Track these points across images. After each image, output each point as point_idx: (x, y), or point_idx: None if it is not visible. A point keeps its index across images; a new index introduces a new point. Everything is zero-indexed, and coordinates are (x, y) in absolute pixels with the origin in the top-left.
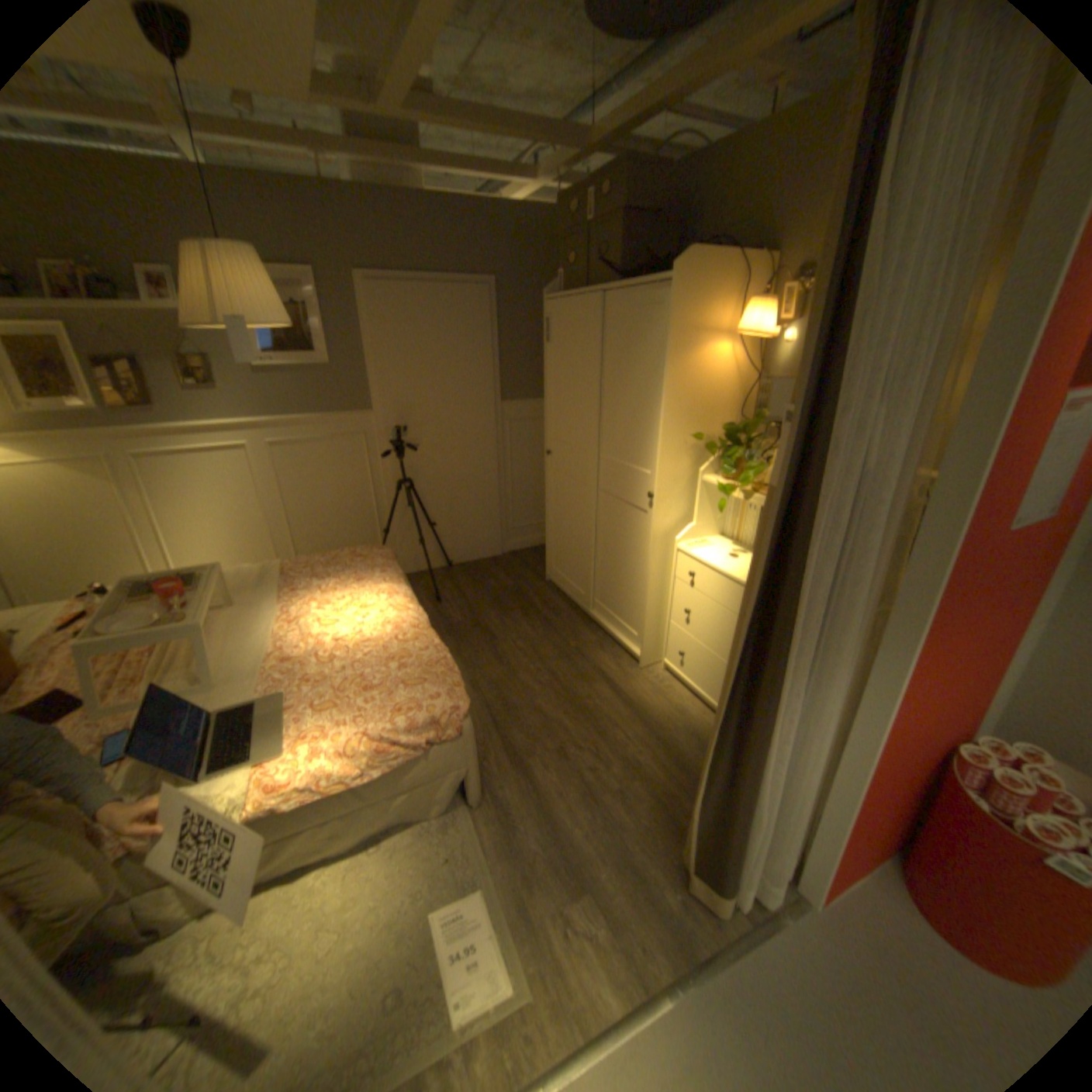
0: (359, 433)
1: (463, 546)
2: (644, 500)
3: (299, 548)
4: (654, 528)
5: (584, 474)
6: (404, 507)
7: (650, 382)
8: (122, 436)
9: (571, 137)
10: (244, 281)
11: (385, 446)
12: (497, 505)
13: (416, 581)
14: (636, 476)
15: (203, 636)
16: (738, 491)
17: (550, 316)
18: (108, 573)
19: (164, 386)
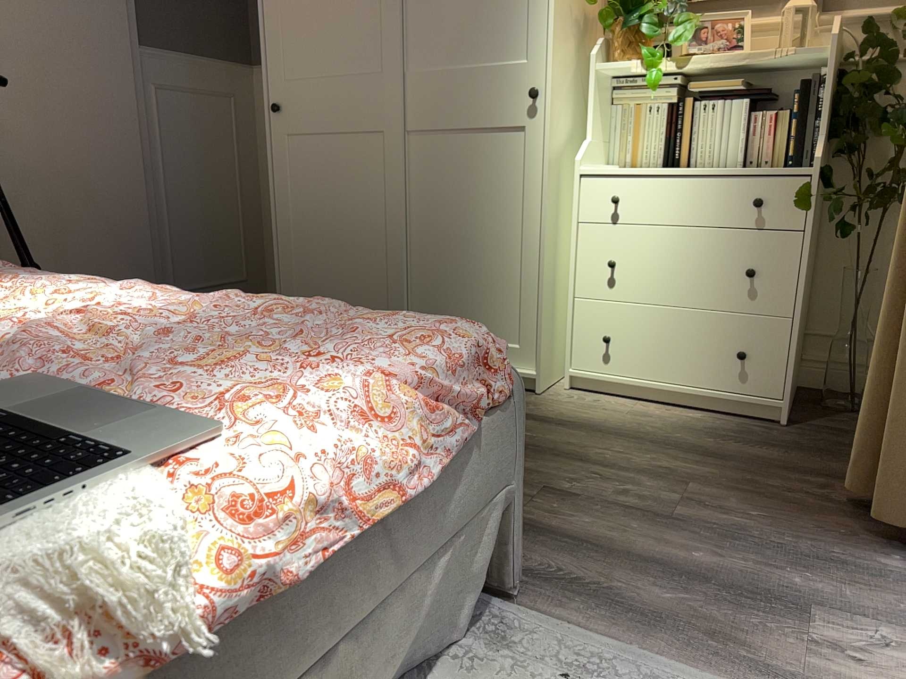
0: None
1: None
2: (515, 110)
3: None
4: (548, 142)
5: (373, 115)
6: None
7: None
8: None
9: None
10: None
11: None
12: (149, 243)
13: None
14: (495, 78)
15: None
16: (666, 60)
17: None
18: None
19: None
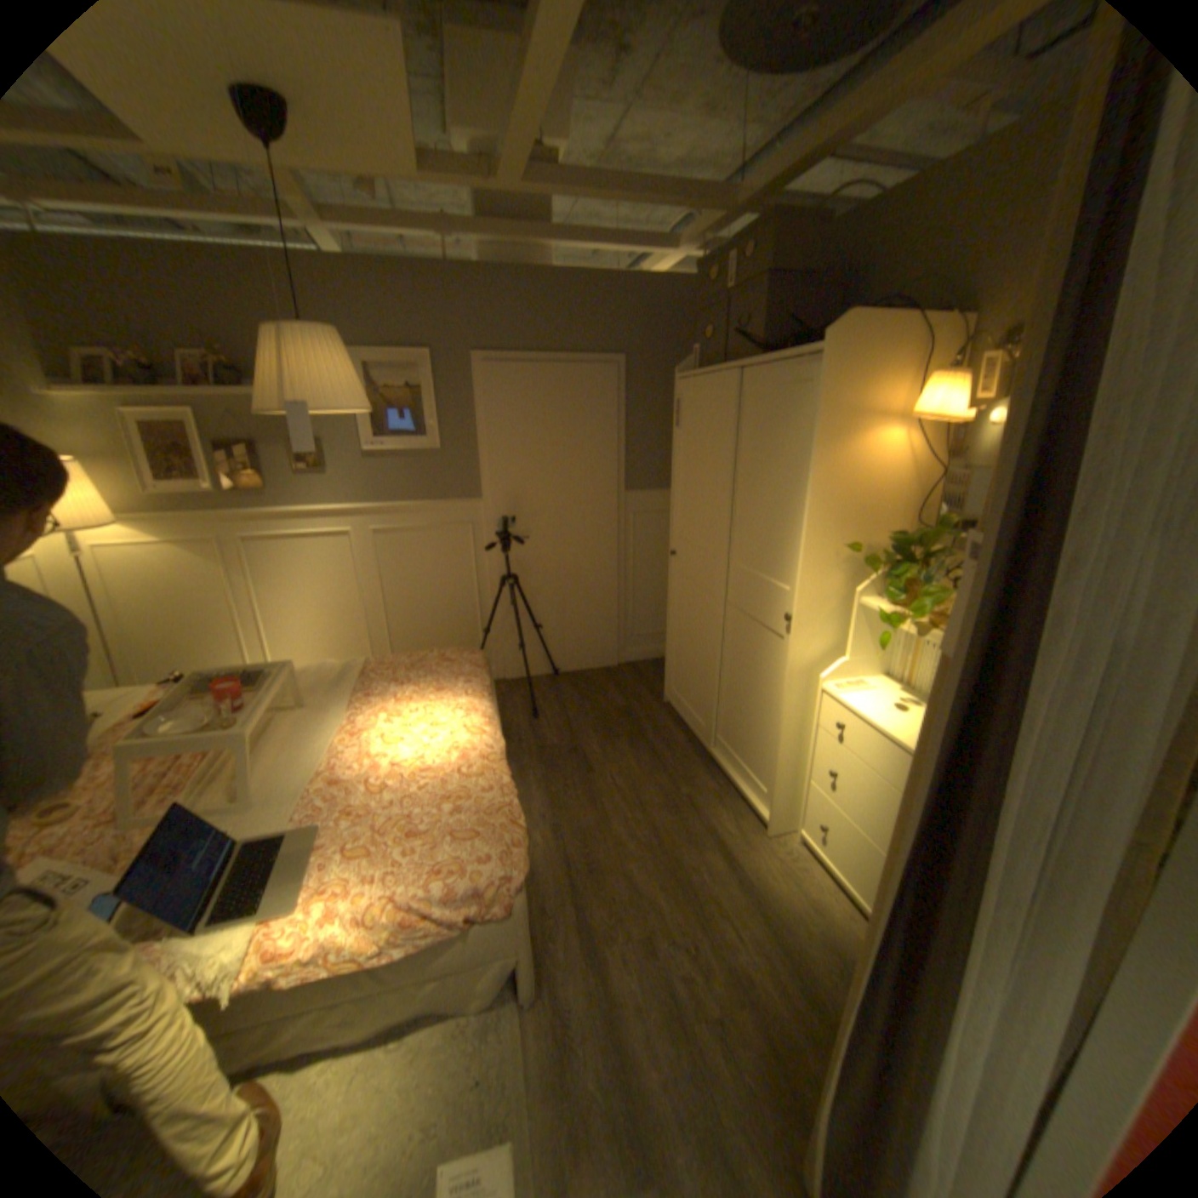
0: (466, 523)
1: (571, 653)
2: (780, 622)
3: (394, 644)
4: (791, 660)
5: (710, 583)
6: (508, 605)
7: (792, 477)
8: (232, 519)
9: (714, 198)
10: (328, 365)
11: (492, 538)
12: (613, 608)
13: (515, 690)
14: (772, 592)
15: (246, 749)
16: (908, 624)
17: (681, 398)
18: (207, 656)
19: (276, 471)
